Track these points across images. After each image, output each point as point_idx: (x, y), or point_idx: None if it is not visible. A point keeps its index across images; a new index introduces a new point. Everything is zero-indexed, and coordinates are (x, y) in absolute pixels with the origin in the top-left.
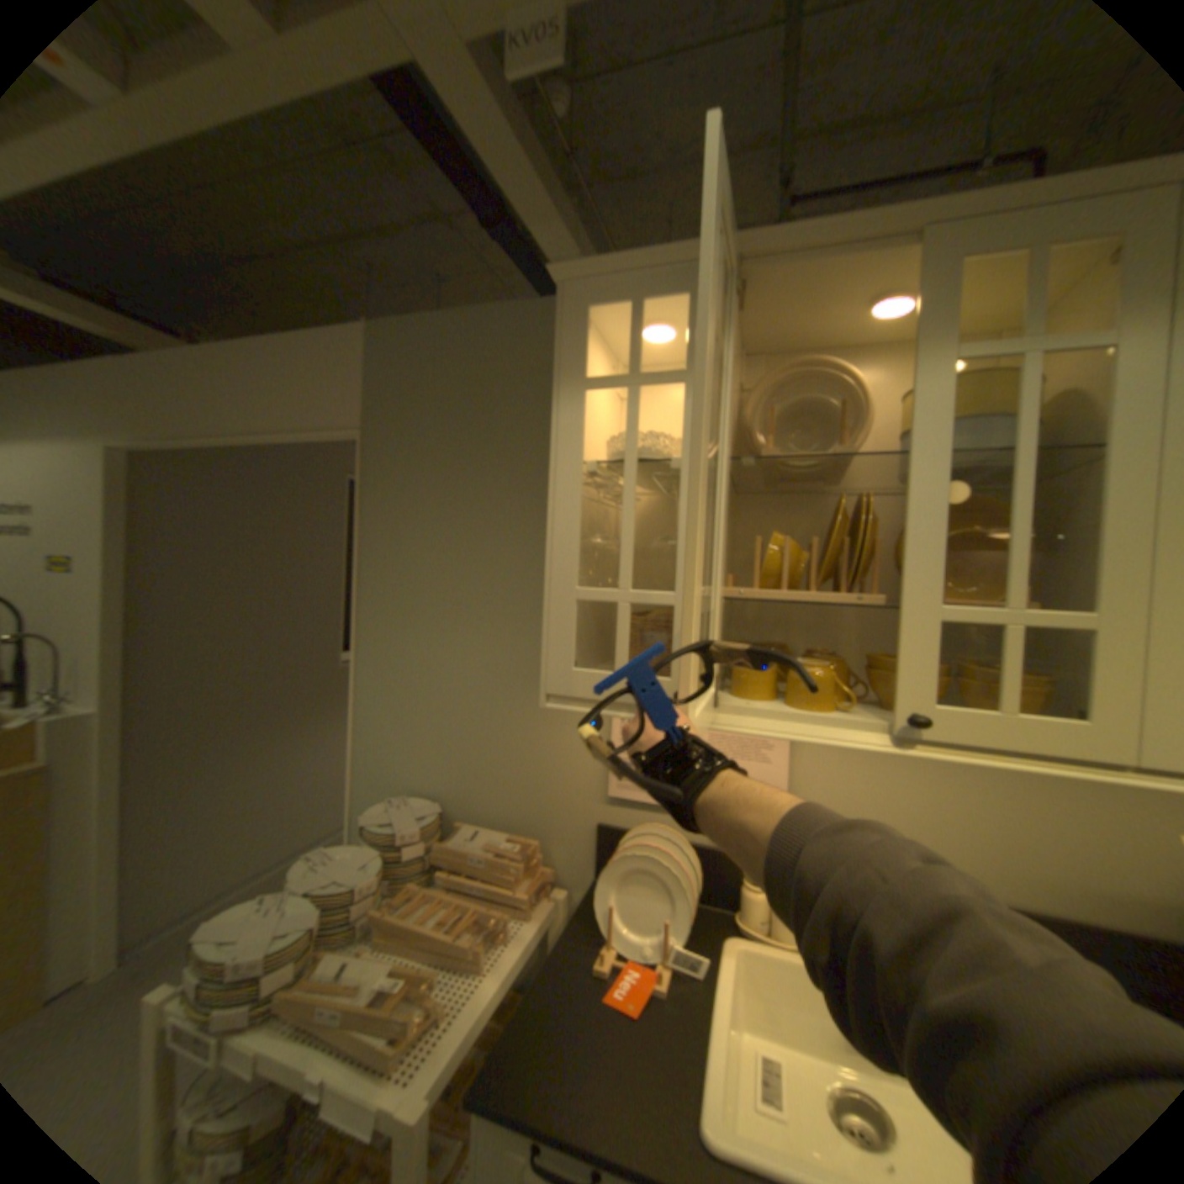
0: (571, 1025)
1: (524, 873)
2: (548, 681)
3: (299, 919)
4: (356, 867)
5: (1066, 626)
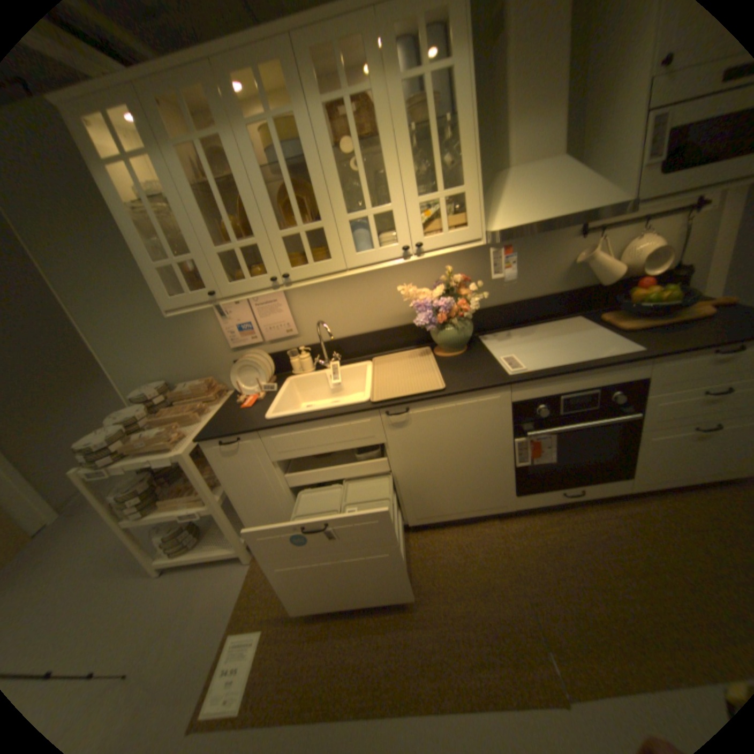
0: (228, 416)
1: (207, 388)
2: (161, 306)
3: (114, 431)
4: (133, 412)
5: (315, 228)
